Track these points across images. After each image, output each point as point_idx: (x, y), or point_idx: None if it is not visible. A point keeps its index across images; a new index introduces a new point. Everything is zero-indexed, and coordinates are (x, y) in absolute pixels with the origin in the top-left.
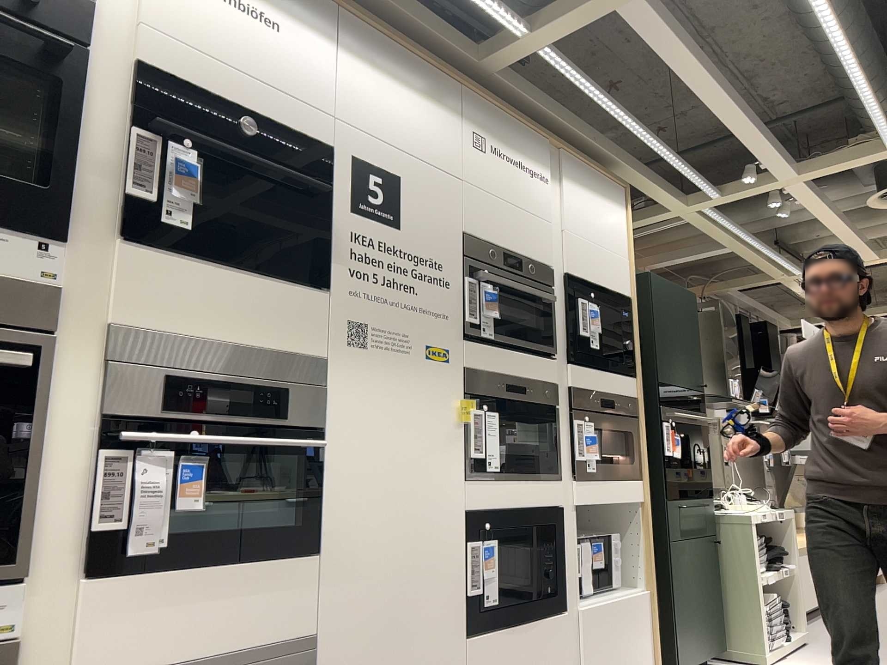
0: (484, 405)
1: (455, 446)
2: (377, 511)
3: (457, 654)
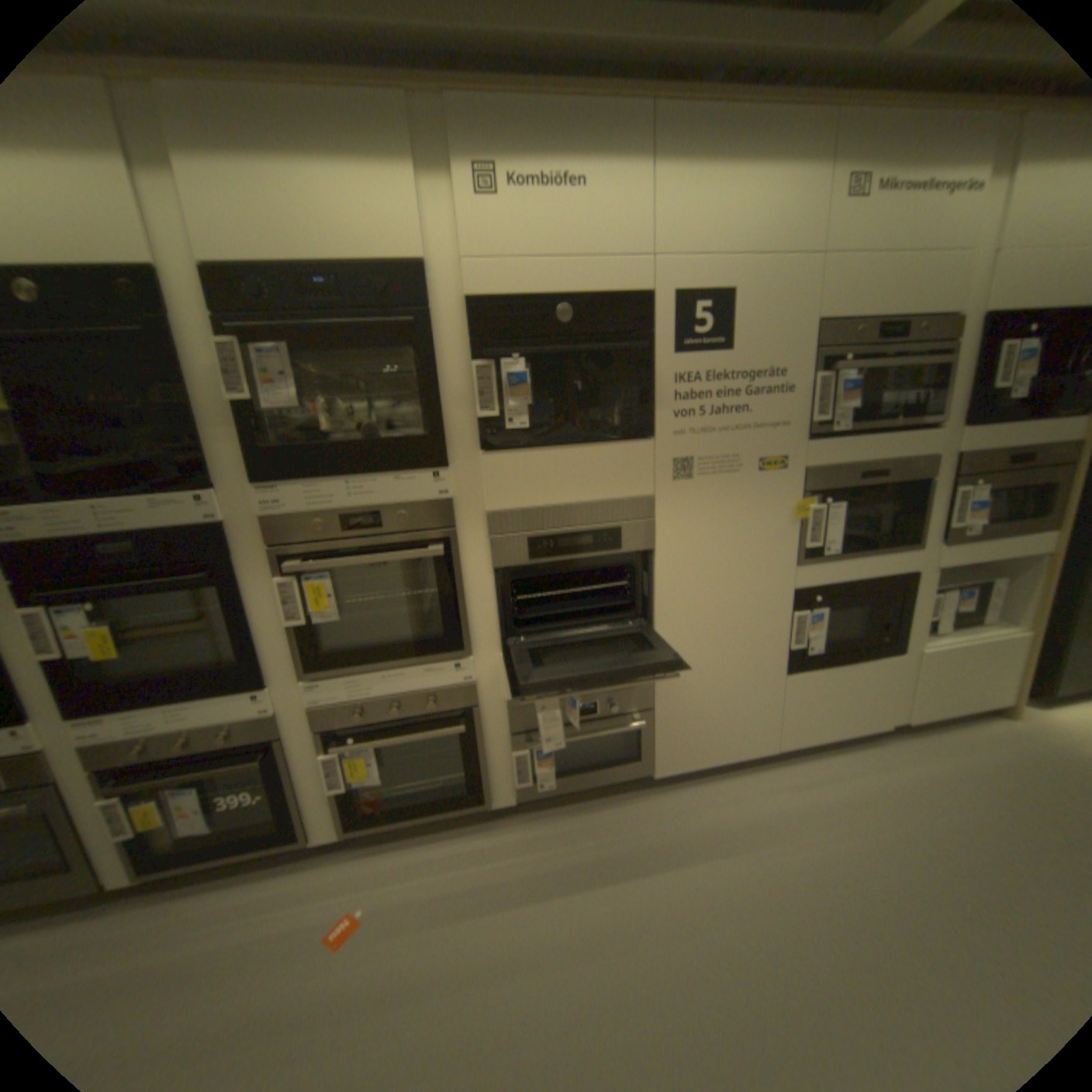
0: (828, 498)
1: (788, 539)
2: (703, 599)
3: (776, 686)
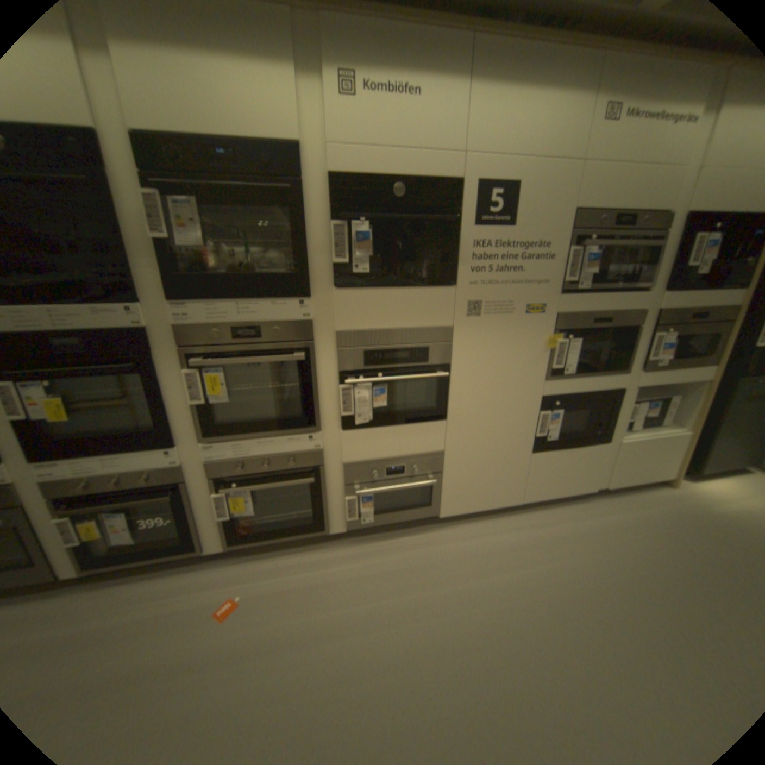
0: (570, 335)
1: (540, 362)
2: (481, 400)
3: (524, 460)
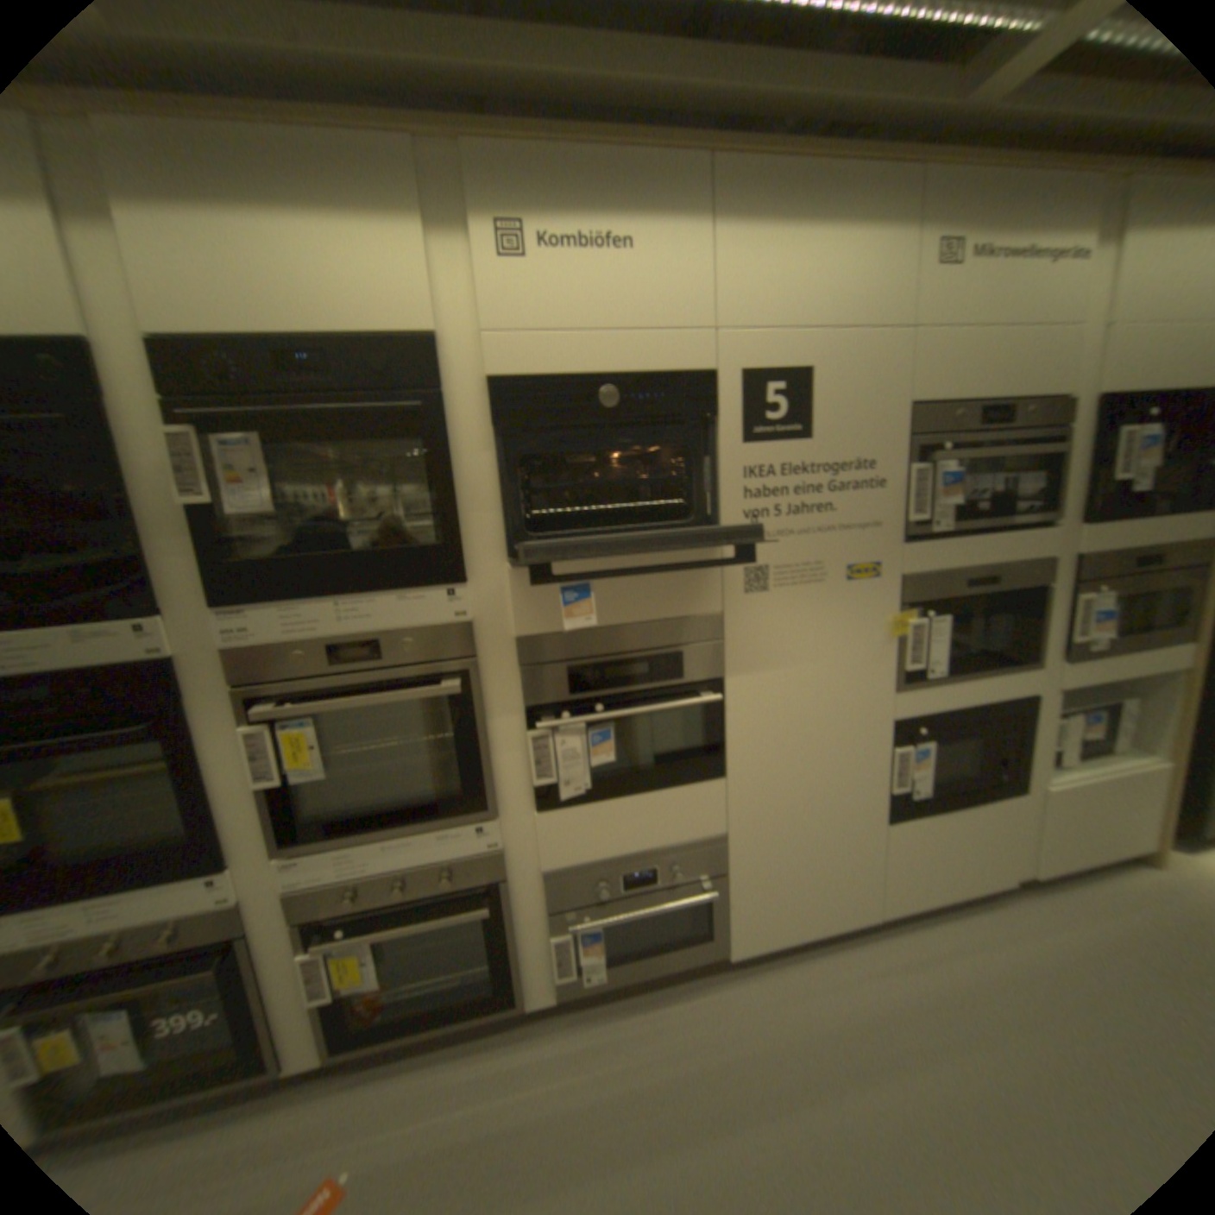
0: (930, 610)
1: (884, 661)
2: (786, 737)
3: (876, 840)
